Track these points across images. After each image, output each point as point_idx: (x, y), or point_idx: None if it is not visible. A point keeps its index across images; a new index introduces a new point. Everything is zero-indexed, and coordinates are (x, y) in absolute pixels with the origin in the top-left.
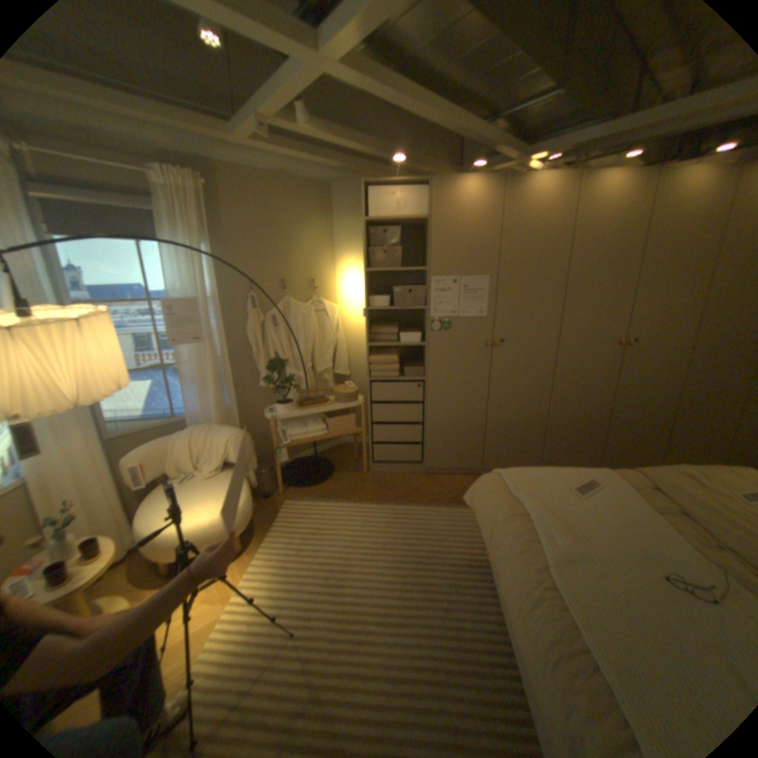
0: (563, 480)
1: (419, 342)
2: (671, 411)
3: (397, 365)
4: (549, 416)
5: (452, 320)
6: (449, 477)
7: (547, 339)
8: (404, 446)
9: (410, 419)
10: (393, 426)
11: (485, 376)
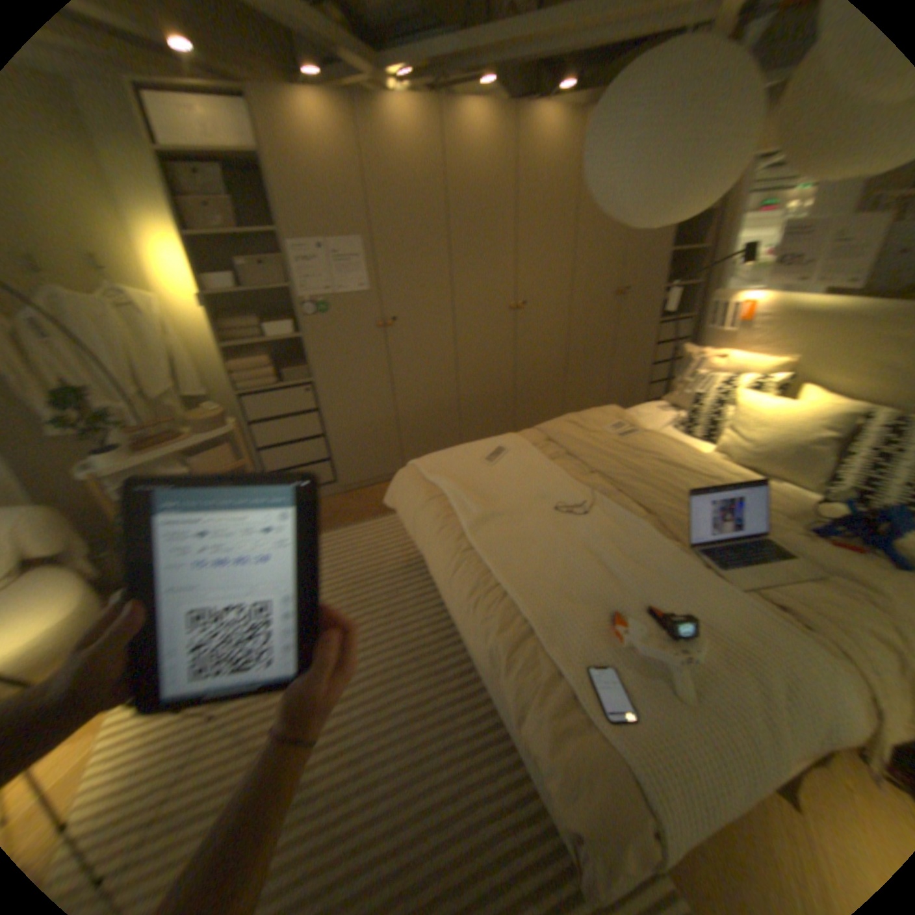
0: (475, 453)
1: (295, 333)
2: (563, 370)
3: (275, 368)
4: (462, 397)
5: (331, 299)
6: (373, 488)
7: (443, 310)
8: (311, 467)
9: (310, 433)
10: (290, 447)
11: (386, 364)
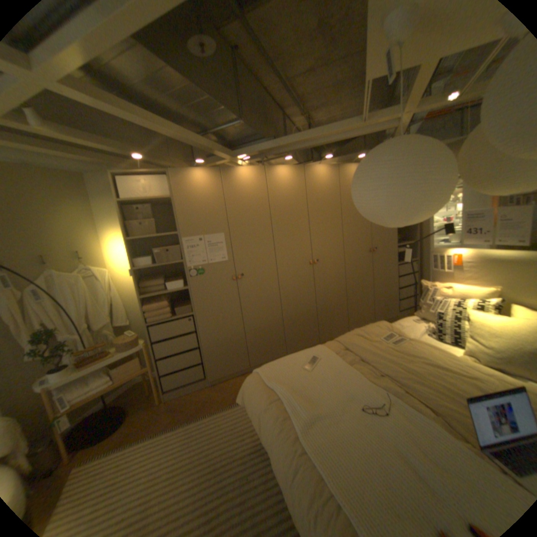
0: (297, 362)
1: (184, 287)
2: (344, 297)
3: (170, 307)
4: (284, 317)
5: (205, 267)
6: (229, 382)
7: (270, 268)
8: (188, 371)
9: (189, 348)
10: (175, 357)
11: (237, 301)
